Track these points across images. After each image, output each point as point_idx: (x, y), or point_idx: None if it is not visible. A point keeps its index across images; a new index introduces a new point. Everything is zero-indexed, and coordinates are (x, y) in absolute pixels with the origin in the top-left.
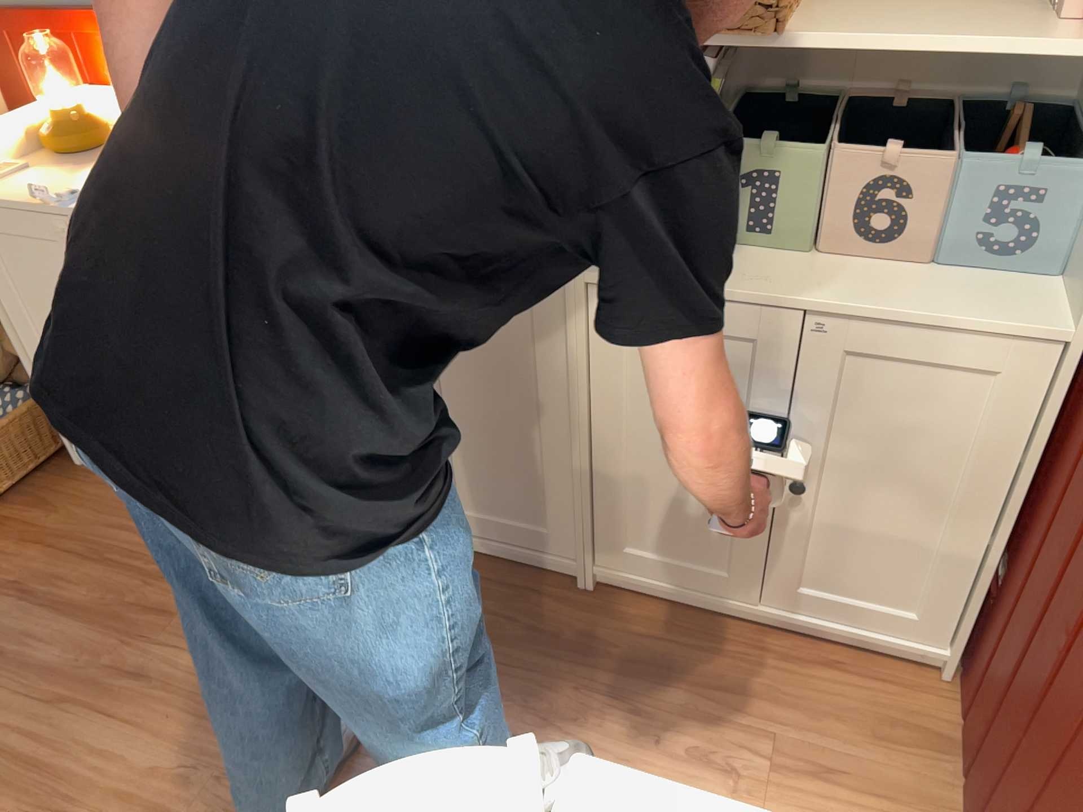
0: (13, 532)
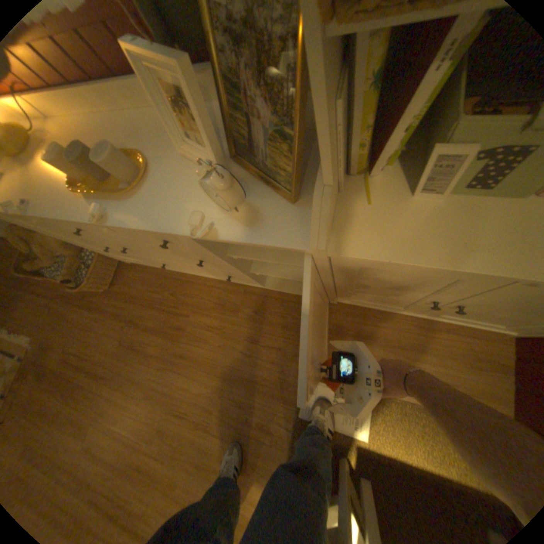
0: (117, 301)
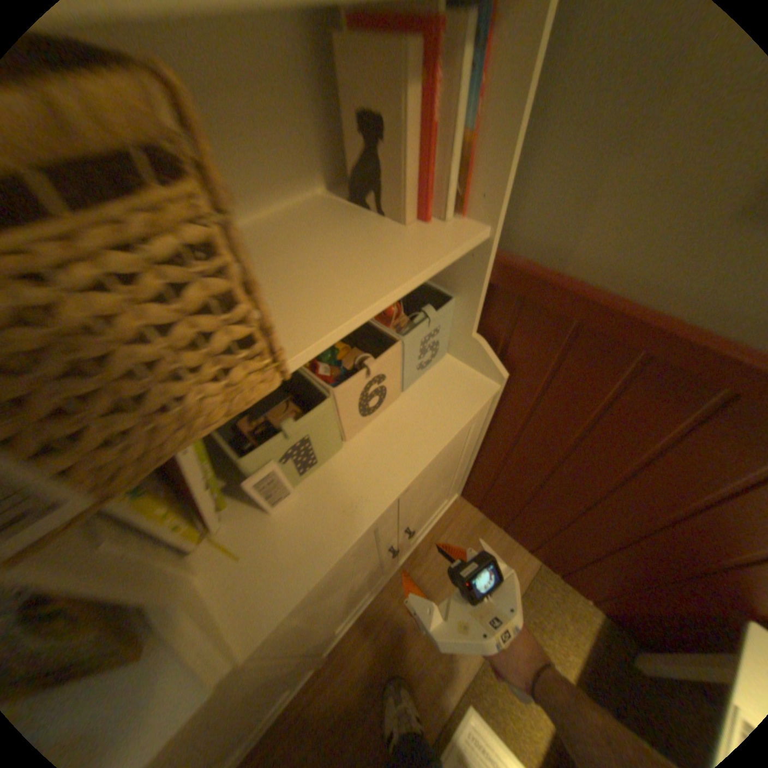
0: None
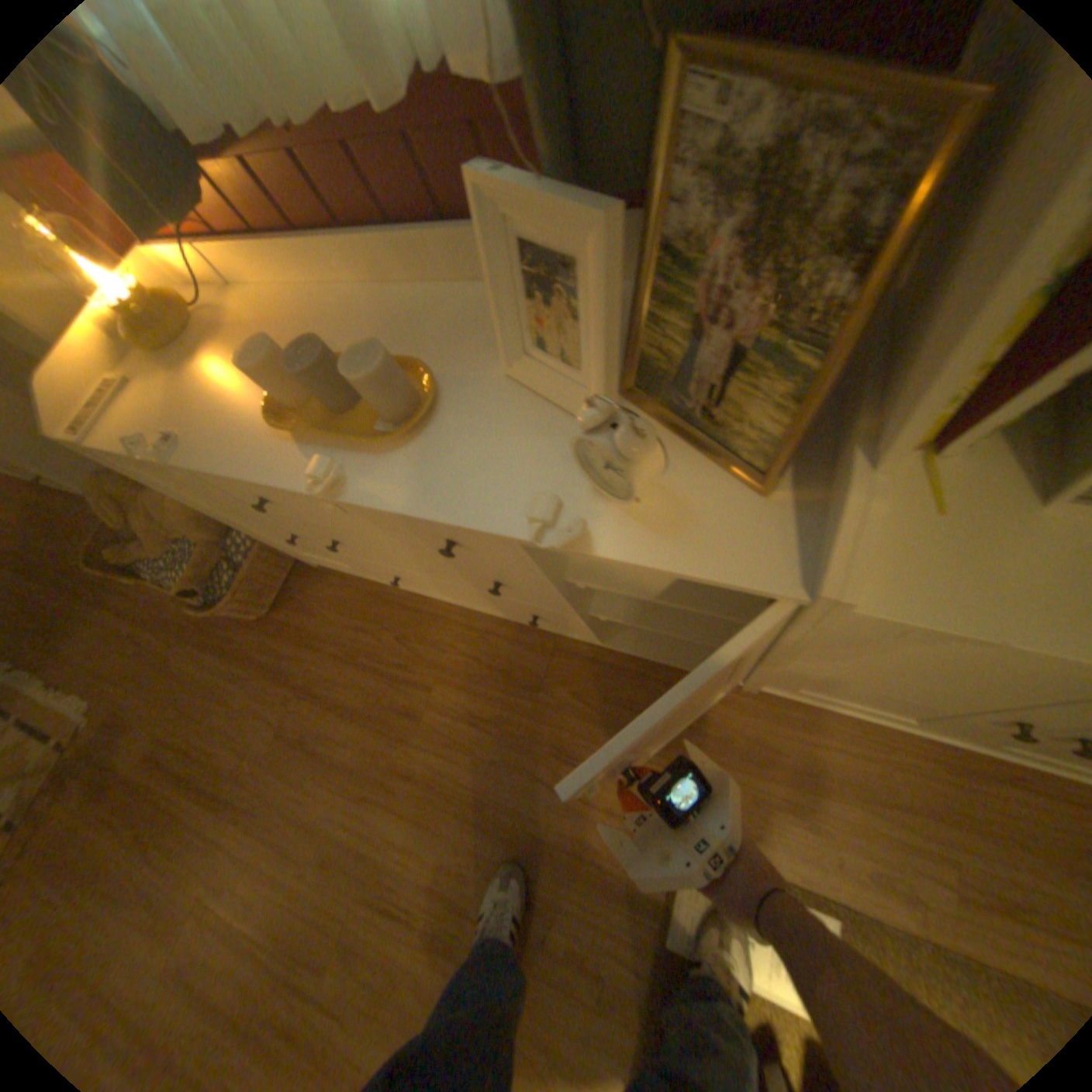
0: (283, 641)
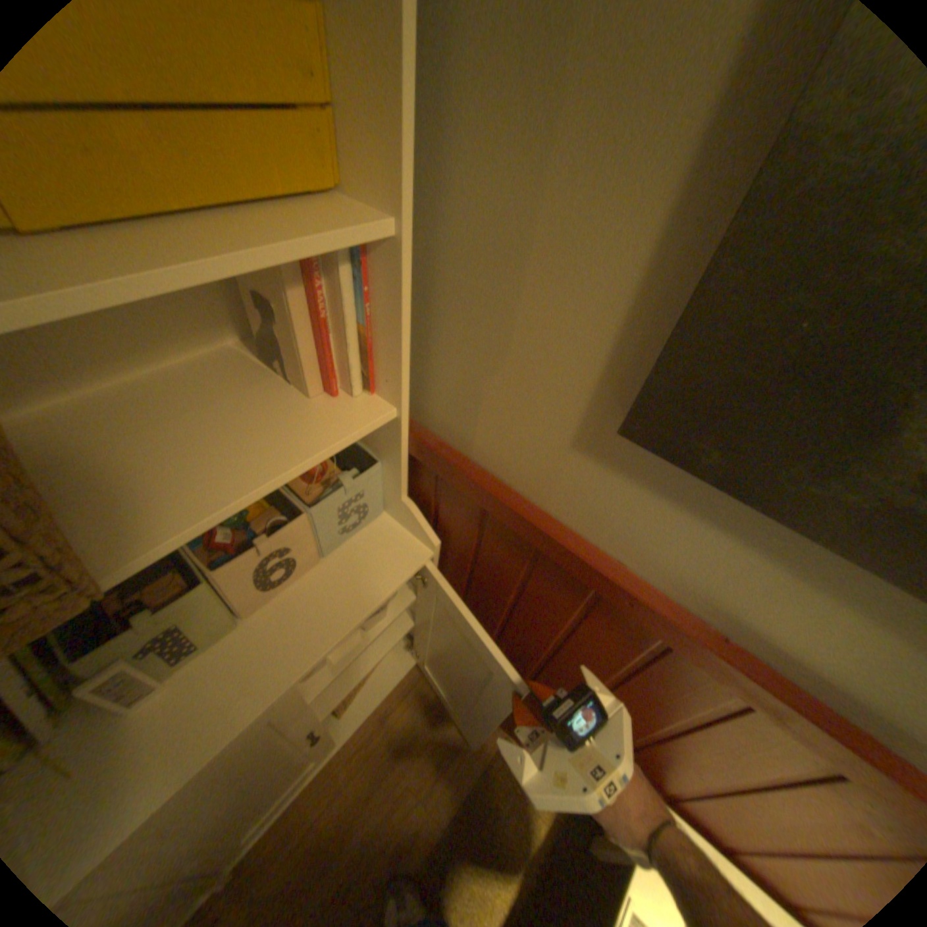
0: None
